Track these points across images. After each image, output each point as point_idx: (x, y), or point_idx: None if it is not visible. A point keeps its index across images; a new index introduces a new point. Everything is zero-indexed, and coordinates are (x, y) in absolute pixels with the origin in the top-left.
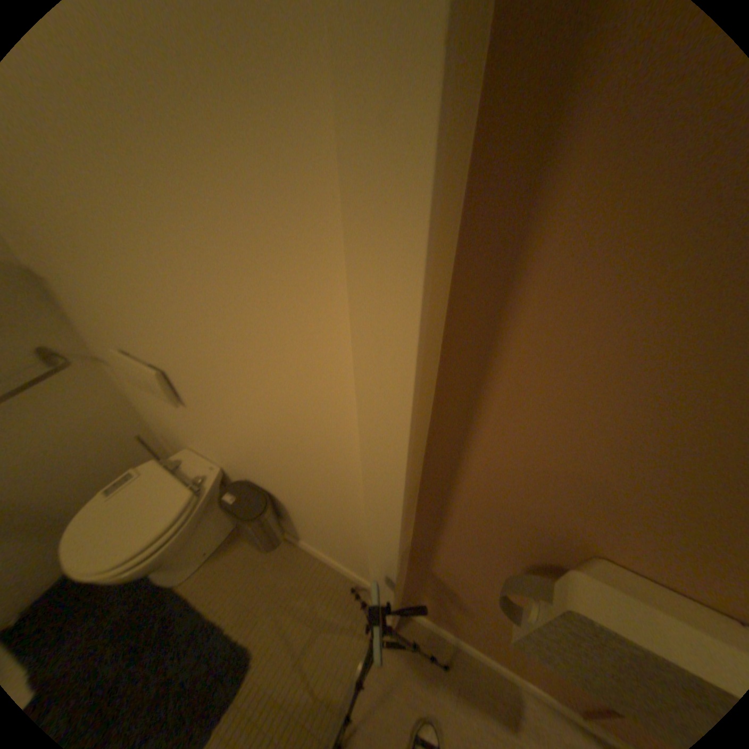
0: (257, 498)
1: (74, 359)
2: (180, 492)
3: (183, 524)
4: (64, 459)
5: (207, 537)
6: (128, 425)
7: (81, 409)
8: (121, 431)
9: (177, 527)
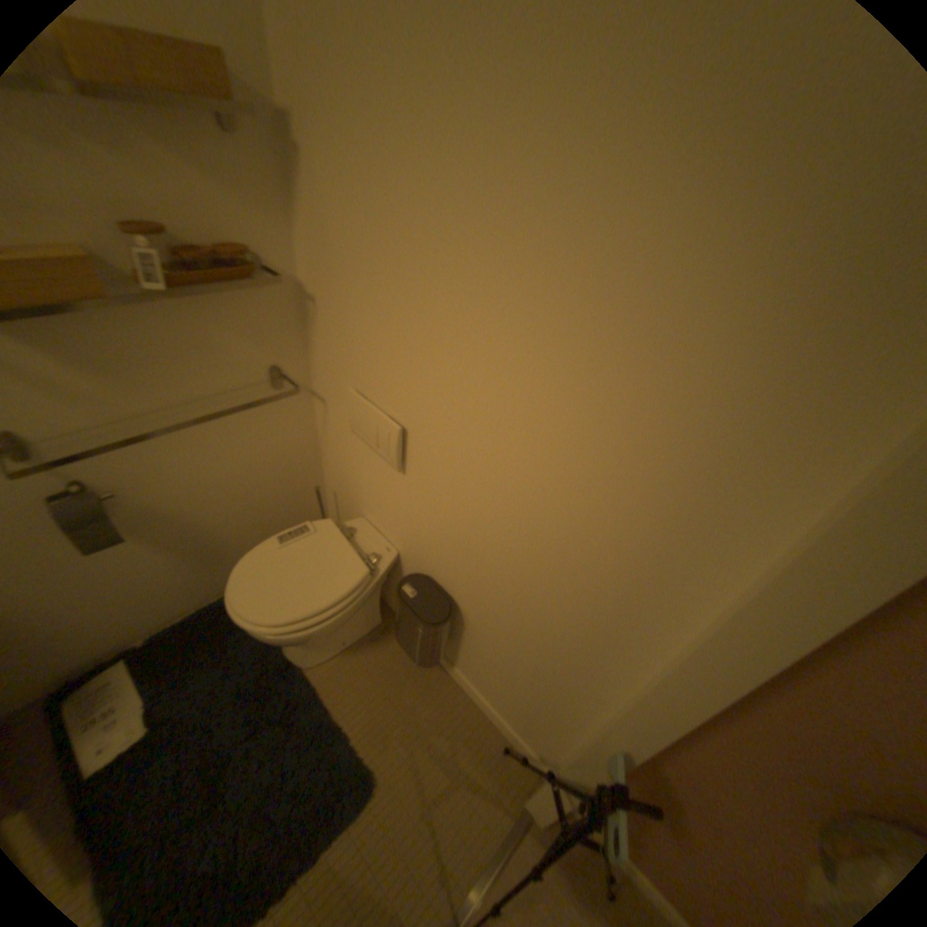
0: (442, 601)
1: (296, 387)
2: (358, 565)
3: (353, 601)
4: (246, 488)
5: (354, 624)
6: (309, 472)
7: (279, 440)
8: (301, 475)
9: (347, 603)
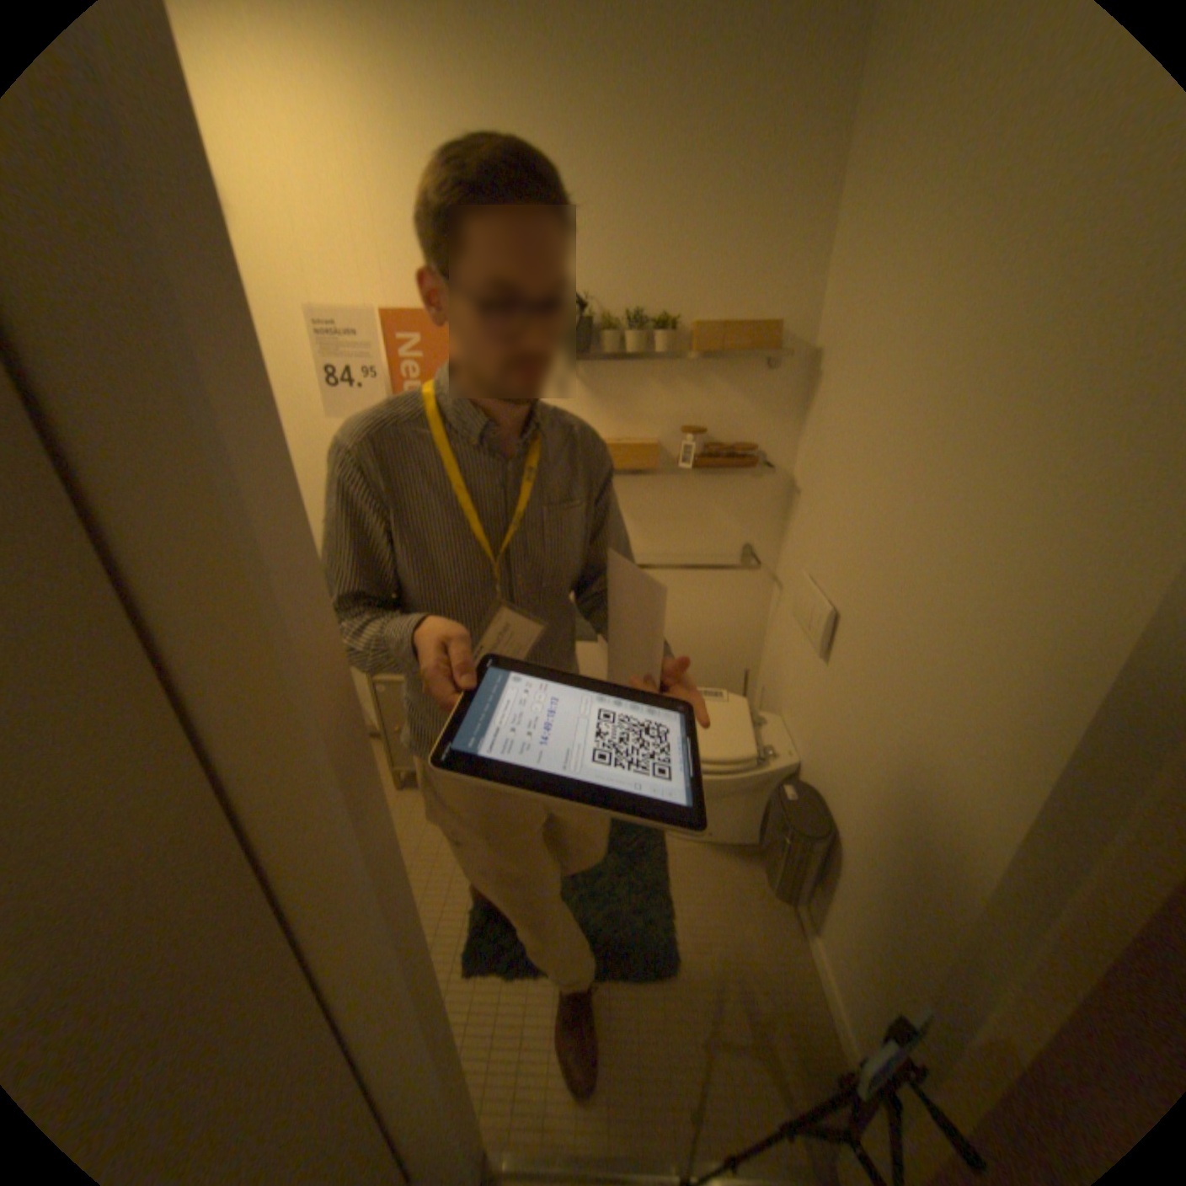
0: (824, 823)
1: (763, 569)
2: (753, 747)
3: (733, 777)
4: (690, 647)
5: (730, 823)
6: (749, 658)
7: (732, 615)
8: (740, 658)
9: (727, 775)
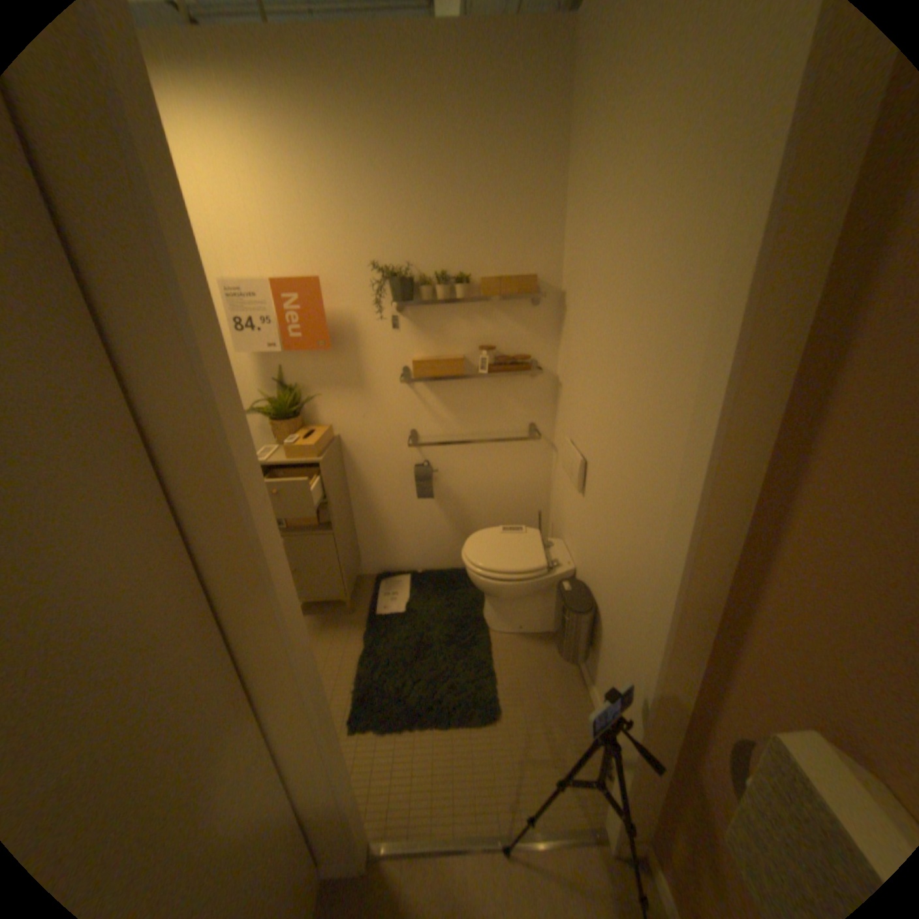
0: (588, 603)
1: (544, 441)
2: (542, 560)
3: (530, 581)
4: (500, 499)
5: (533, 618)
6: (541, 504)
7: (526, 474)
8: (535, 504)
9: (526, 580)
